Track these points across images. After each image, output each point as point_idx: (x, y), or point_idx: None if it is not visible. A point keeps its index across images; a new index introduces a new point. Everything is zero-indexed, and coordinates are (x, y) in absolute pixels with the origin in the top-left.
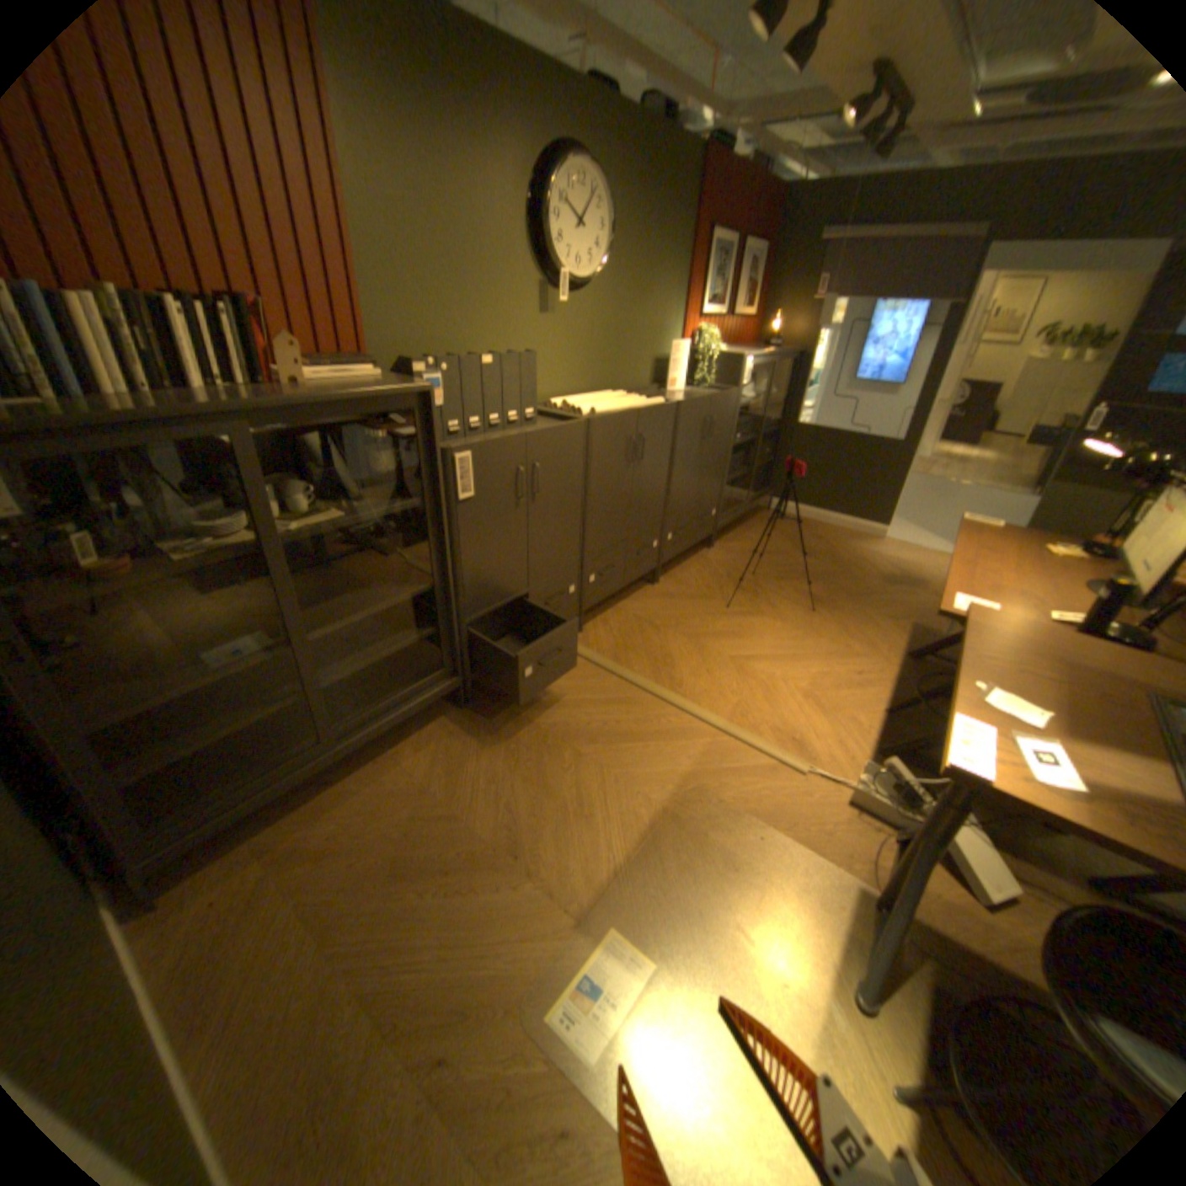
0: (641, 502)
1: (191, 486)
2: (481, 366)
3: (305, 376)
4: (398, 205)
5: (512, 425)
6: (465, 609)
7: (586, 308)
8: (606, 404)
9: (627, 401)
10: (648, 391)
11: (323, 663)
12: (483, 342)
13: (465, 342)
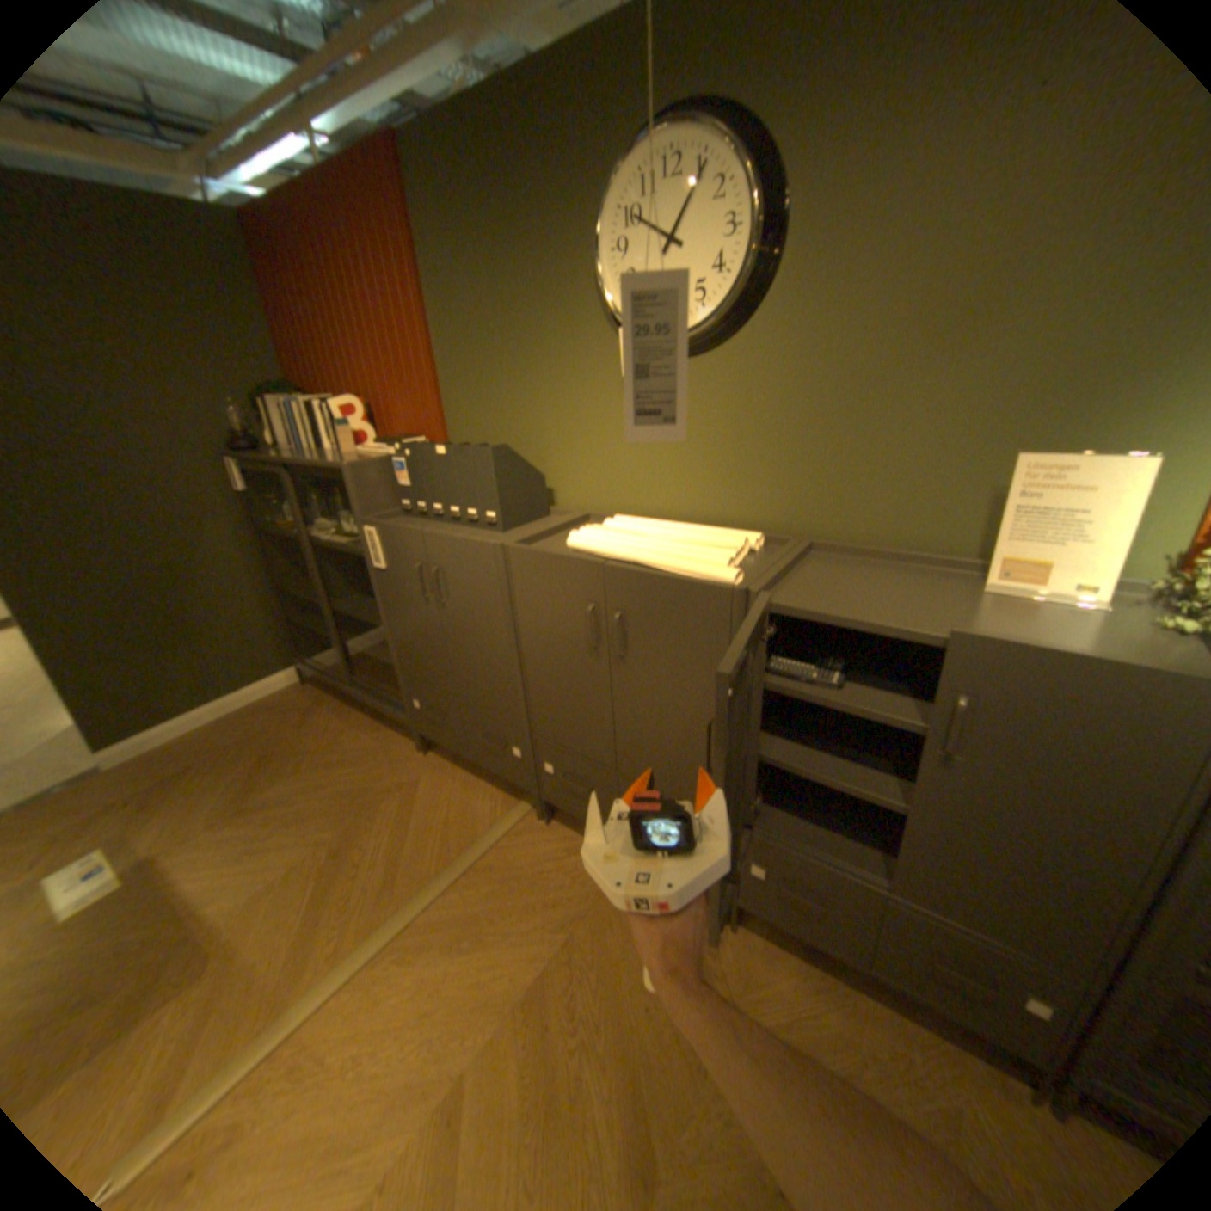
0: (643, 732)
1: (321, 499)
2: (435, 455)
3: (352, 448)
4: (461, 307)
5: (473, 523)
6: (401, 665)
7: (723, 380)
8: (622, 541)
9: (671, 551)
10: (928, 565)
11: (370, 635)
12: (545, 430)
13: (525, 429)
